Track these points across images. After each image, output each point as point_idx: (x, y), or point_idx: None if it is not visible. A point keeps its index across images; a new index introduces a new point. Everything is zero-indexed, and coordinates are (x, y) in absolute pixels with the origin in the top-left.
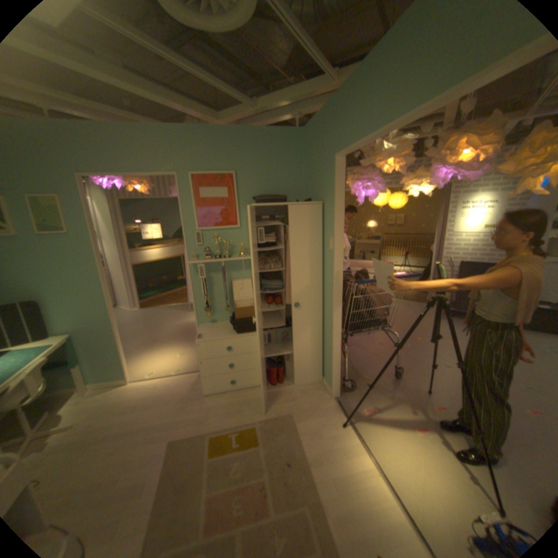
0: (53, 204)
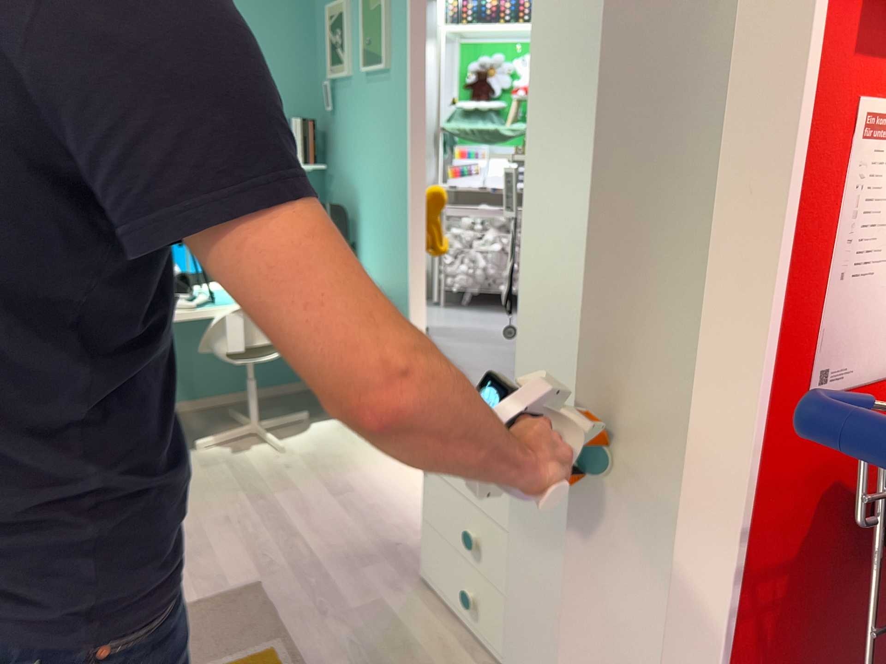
0: (379, 3)
